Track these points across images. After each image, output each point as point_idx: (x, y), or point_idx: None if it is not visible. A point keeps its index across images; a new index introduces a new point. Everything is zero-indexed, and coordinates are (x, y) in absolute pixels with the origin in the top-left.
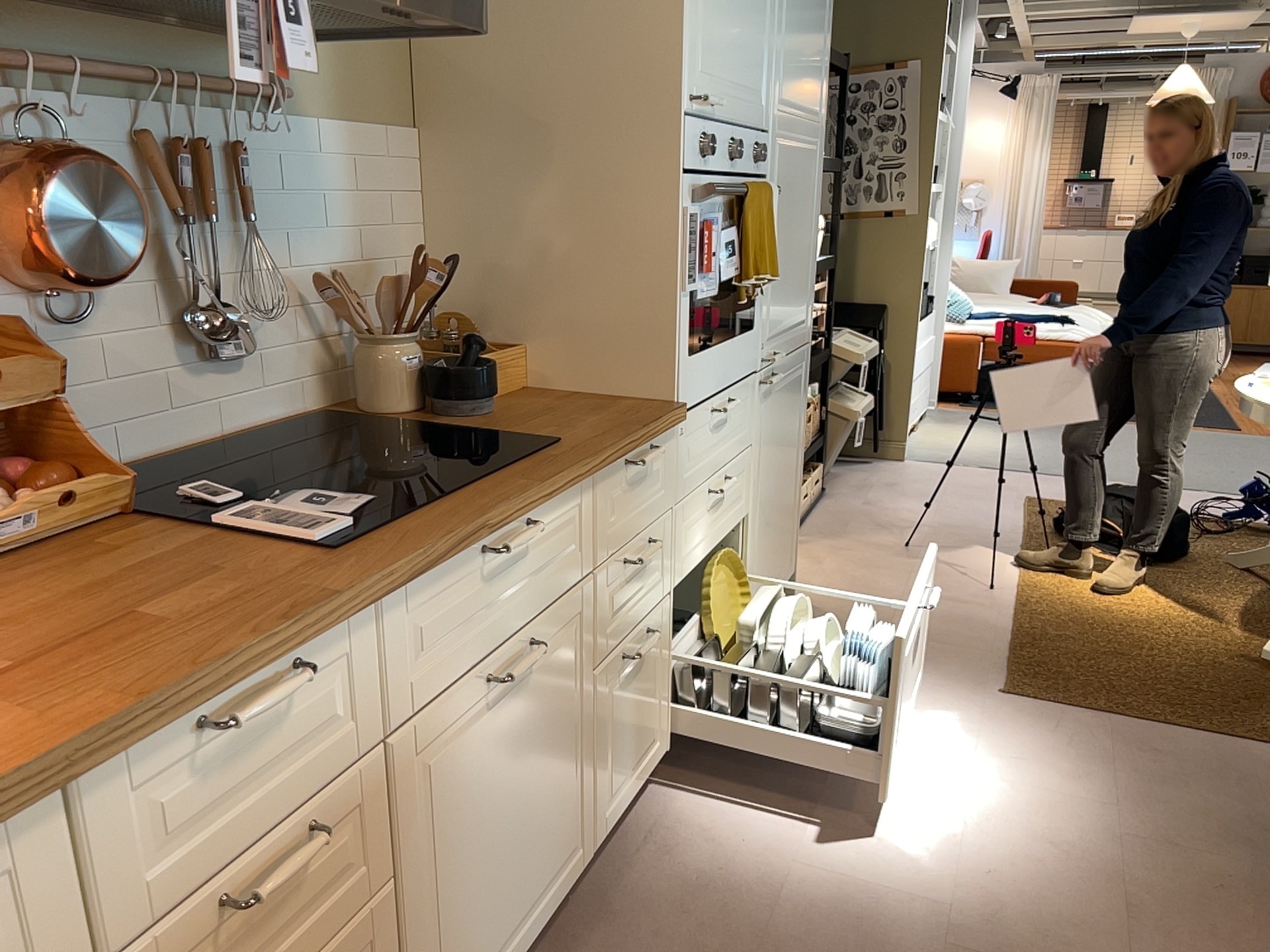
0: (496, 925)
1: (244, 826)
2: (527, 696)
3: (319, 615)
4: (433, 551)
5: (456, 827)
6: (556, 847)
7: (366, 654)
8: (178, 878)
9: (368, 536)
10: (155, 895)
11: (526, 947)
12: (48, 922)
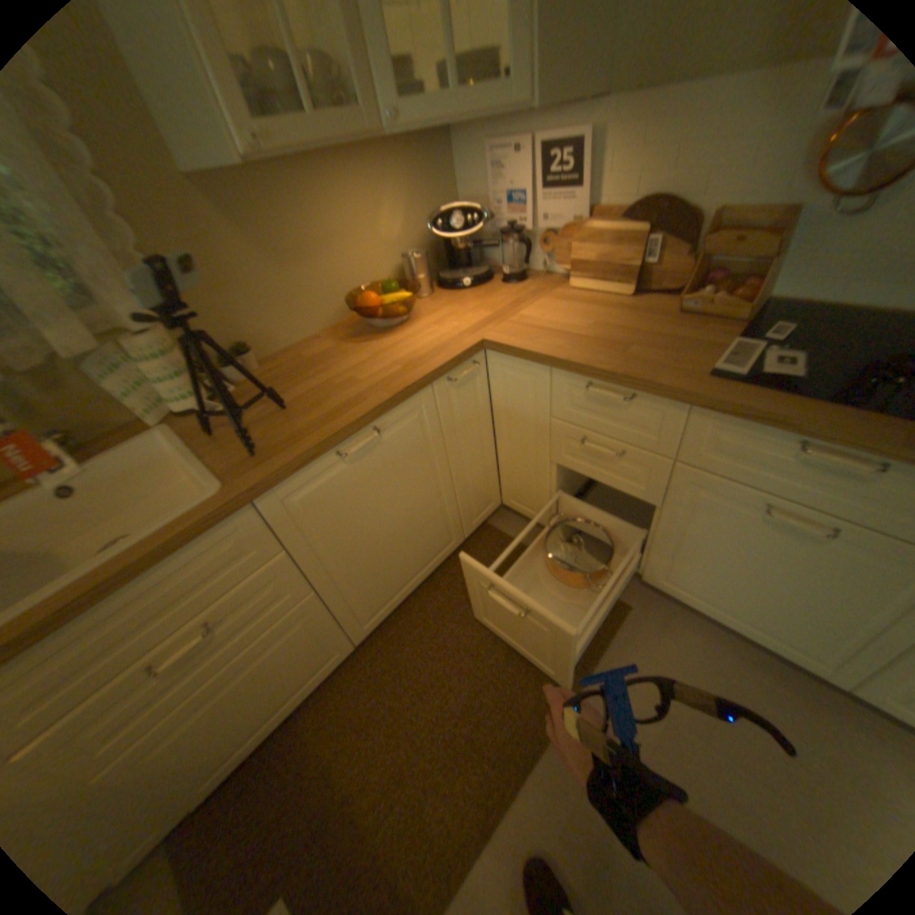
0: (723, 599)
1: (601, 426)
2: (818, 552)
3: (644, 383)
4: (736, 407)
5: (711, 535)
6: (803, 639)
7: (679, 421)
8: (576, 418)
9: (739, 382)
10: (569, 416)
11: (746, 635)
12: (544, 394)
